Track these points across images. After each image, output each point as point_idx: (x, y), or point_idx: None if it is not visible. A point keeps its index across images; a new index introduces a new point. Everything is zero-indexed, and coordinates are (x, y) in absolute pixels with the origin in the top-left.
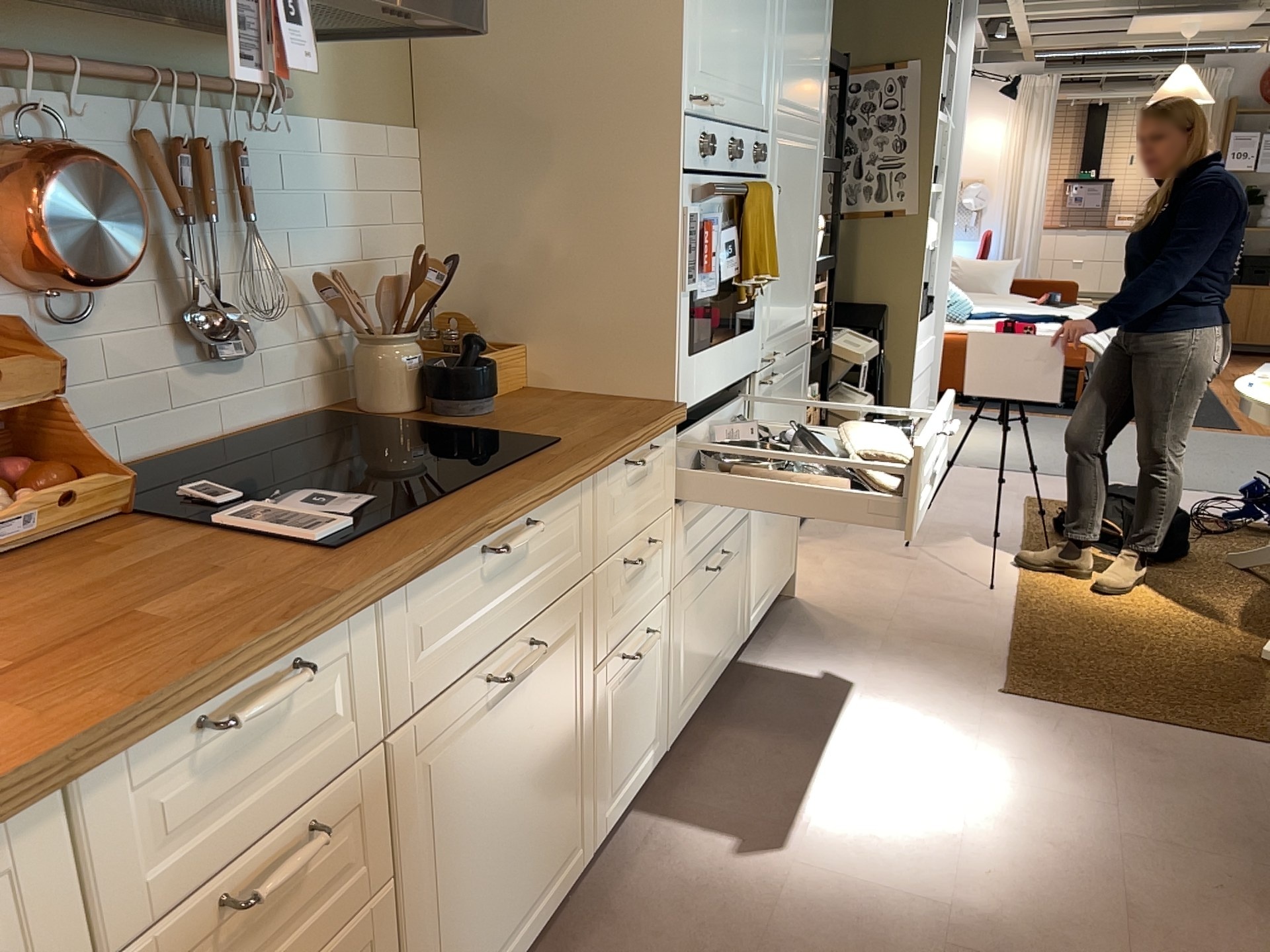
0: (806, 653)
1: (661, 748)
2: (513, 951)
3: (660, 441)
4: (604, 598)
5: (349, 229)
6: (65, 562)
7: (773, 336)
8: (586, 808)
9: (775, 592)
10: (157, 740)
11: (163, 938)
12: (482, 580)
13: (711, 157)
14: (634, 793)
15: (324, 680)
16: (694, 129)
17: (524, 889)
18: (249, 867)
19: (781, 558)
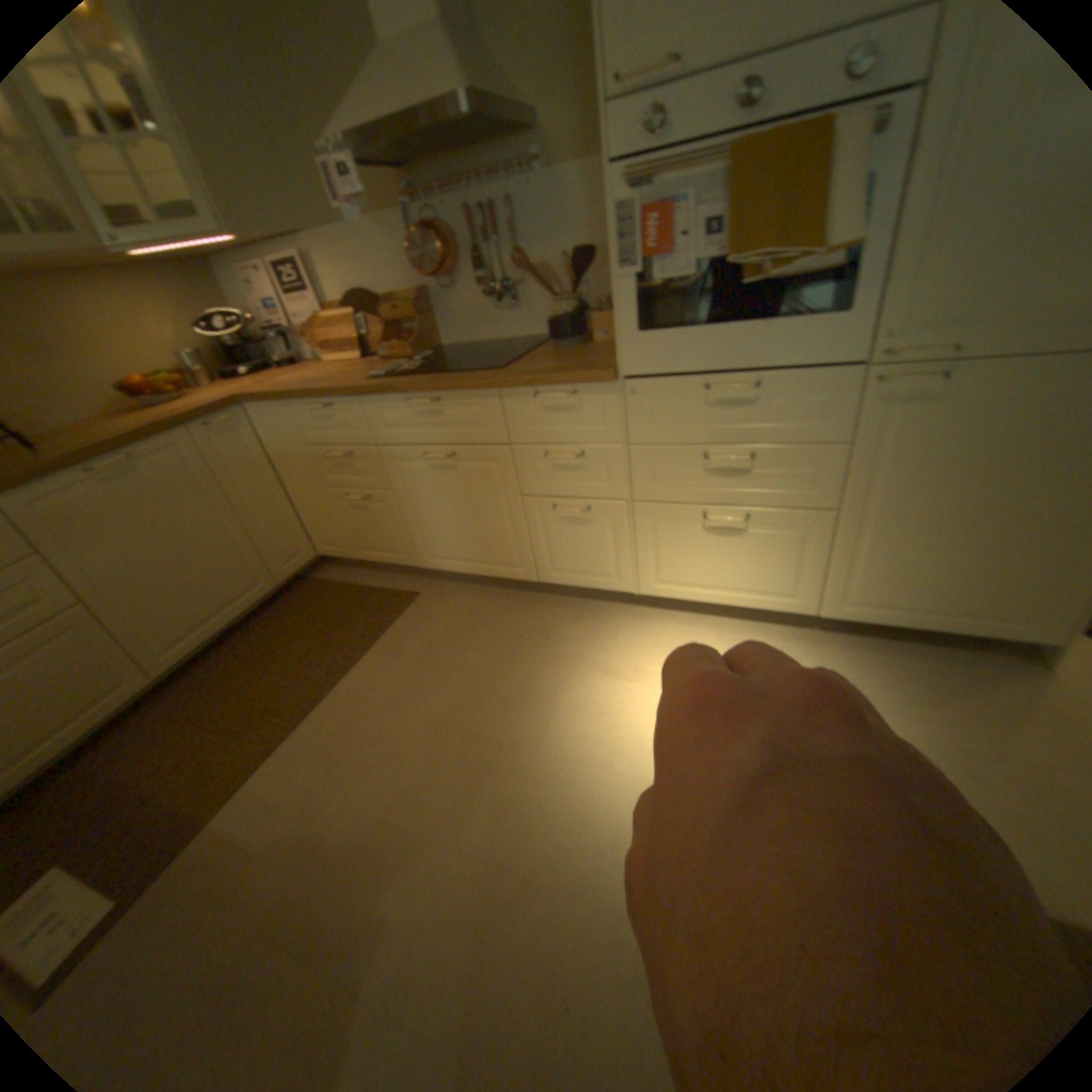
0: (895, 682)
1: (623, 586)
2: (472, 569)
3: (588, 389)
4: (526, 464)
5: (583, 228)
6: (377, 364)
7: (943, 321)
8: (525, 556)
9: (947, 625)
10: (297, 403)
11: (316, 450)
12: (413, 412)
13: (673, 122)
14: (588, 587)
15: (345, 413)
16: (624, 105)
17: (474, 551)
18: (334, 450)
19: (980, 602)
